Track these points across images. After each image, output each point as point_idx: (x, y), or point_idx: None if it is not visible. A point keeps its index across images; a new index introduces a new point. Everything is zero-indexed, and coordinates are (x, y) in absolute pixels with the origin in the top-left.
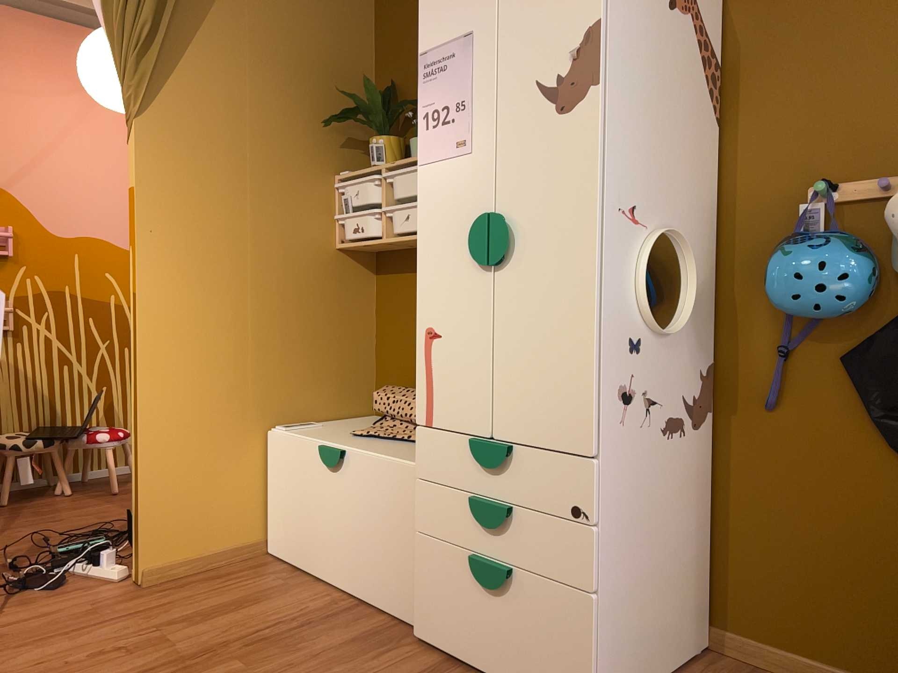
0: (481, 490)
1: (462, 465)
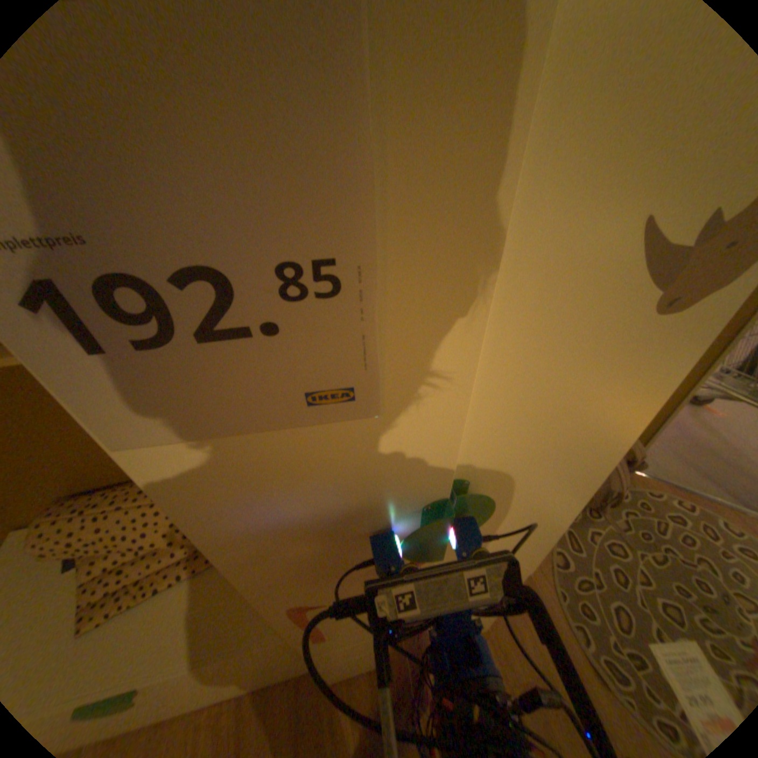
0: None
1: None
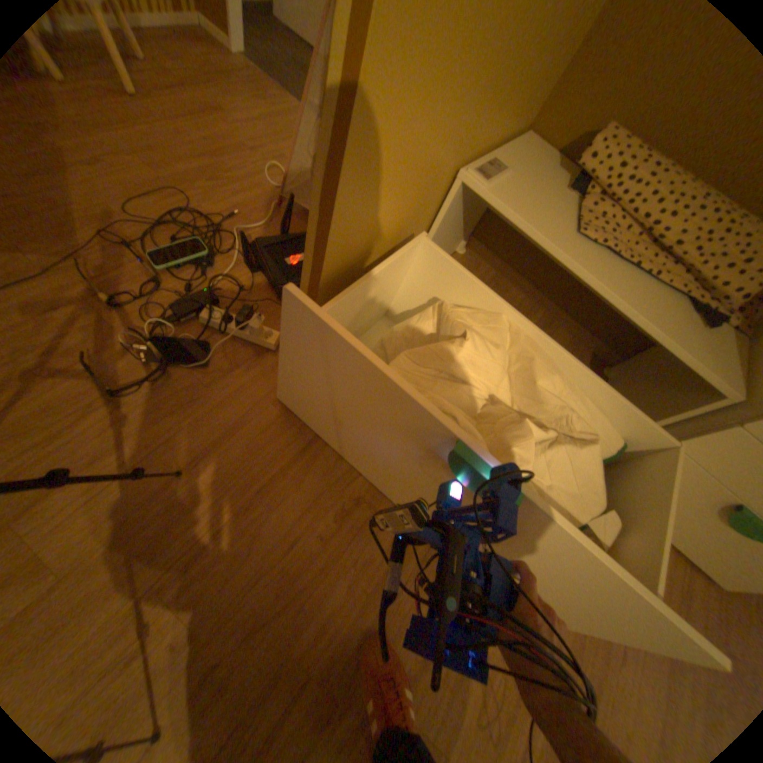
0: None
1: None
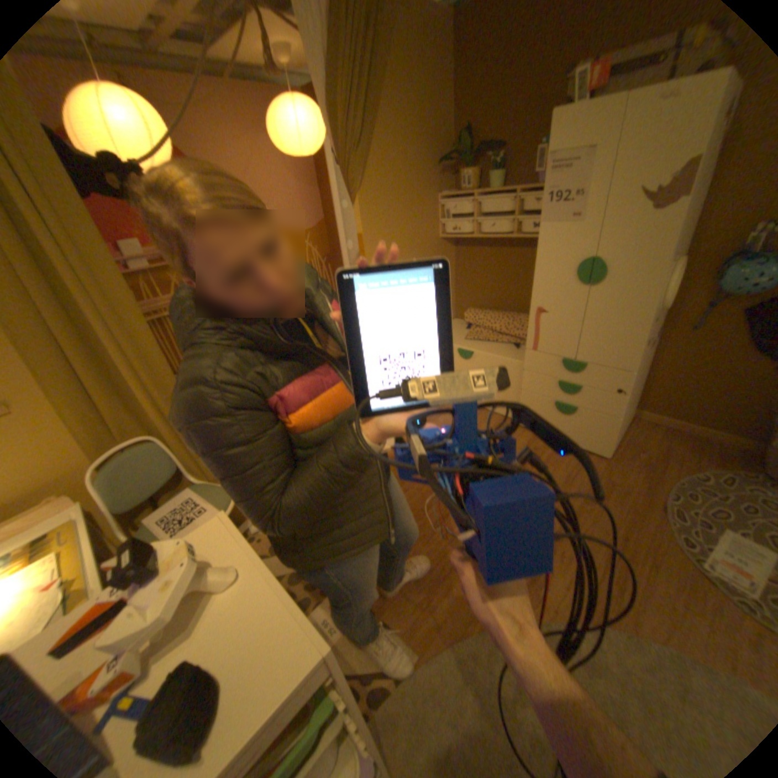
0: (564, 378)
1: (553, 367)
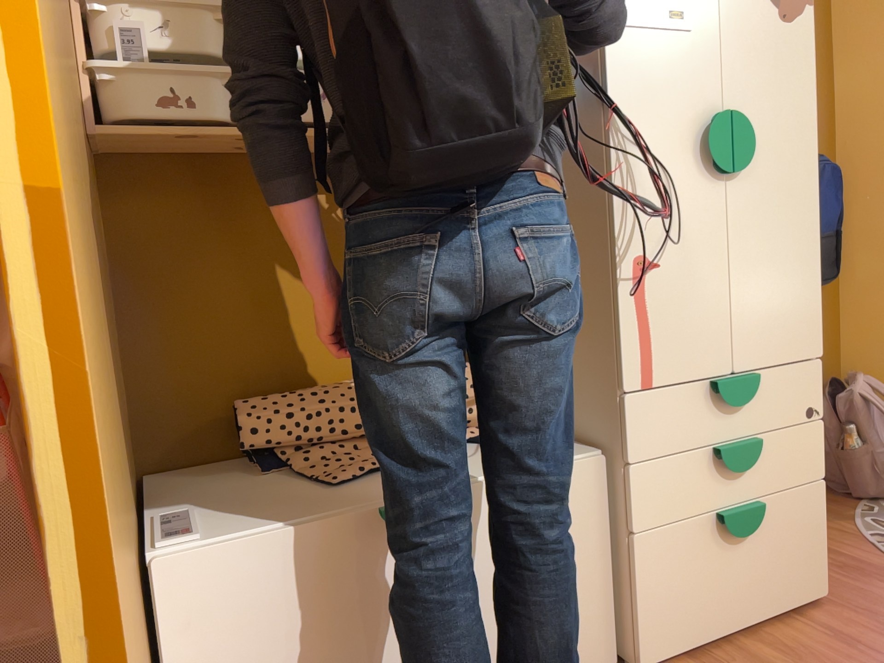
0: (722, 436)
1: (696, 419)
